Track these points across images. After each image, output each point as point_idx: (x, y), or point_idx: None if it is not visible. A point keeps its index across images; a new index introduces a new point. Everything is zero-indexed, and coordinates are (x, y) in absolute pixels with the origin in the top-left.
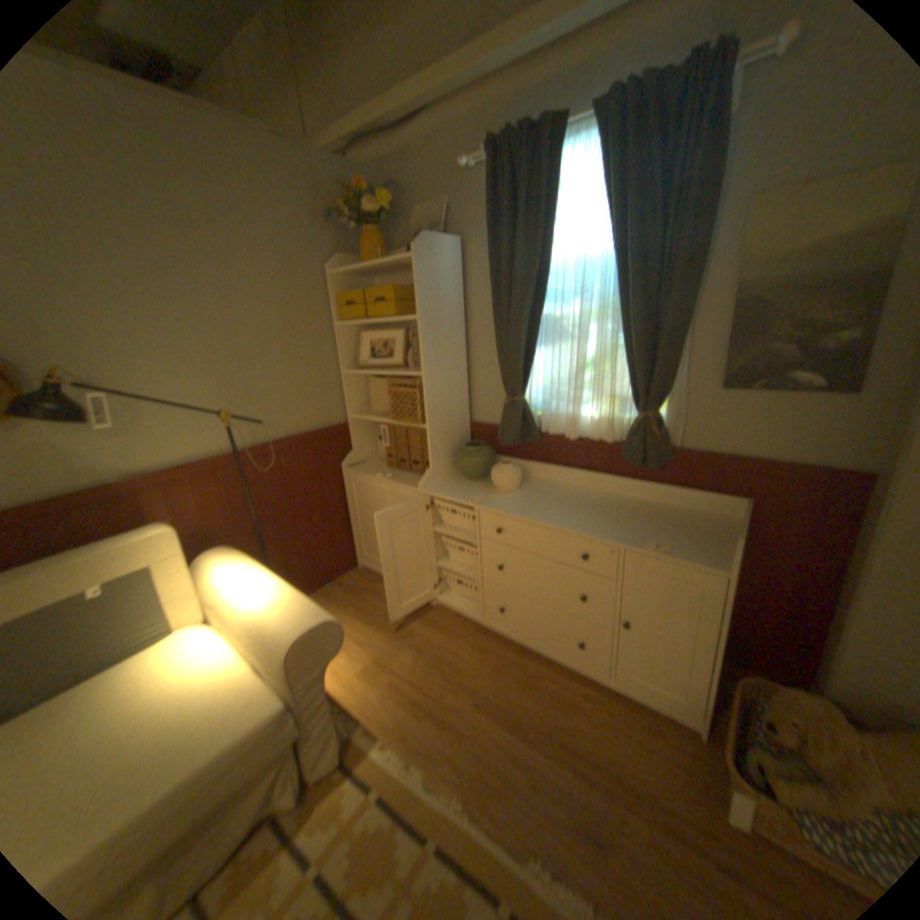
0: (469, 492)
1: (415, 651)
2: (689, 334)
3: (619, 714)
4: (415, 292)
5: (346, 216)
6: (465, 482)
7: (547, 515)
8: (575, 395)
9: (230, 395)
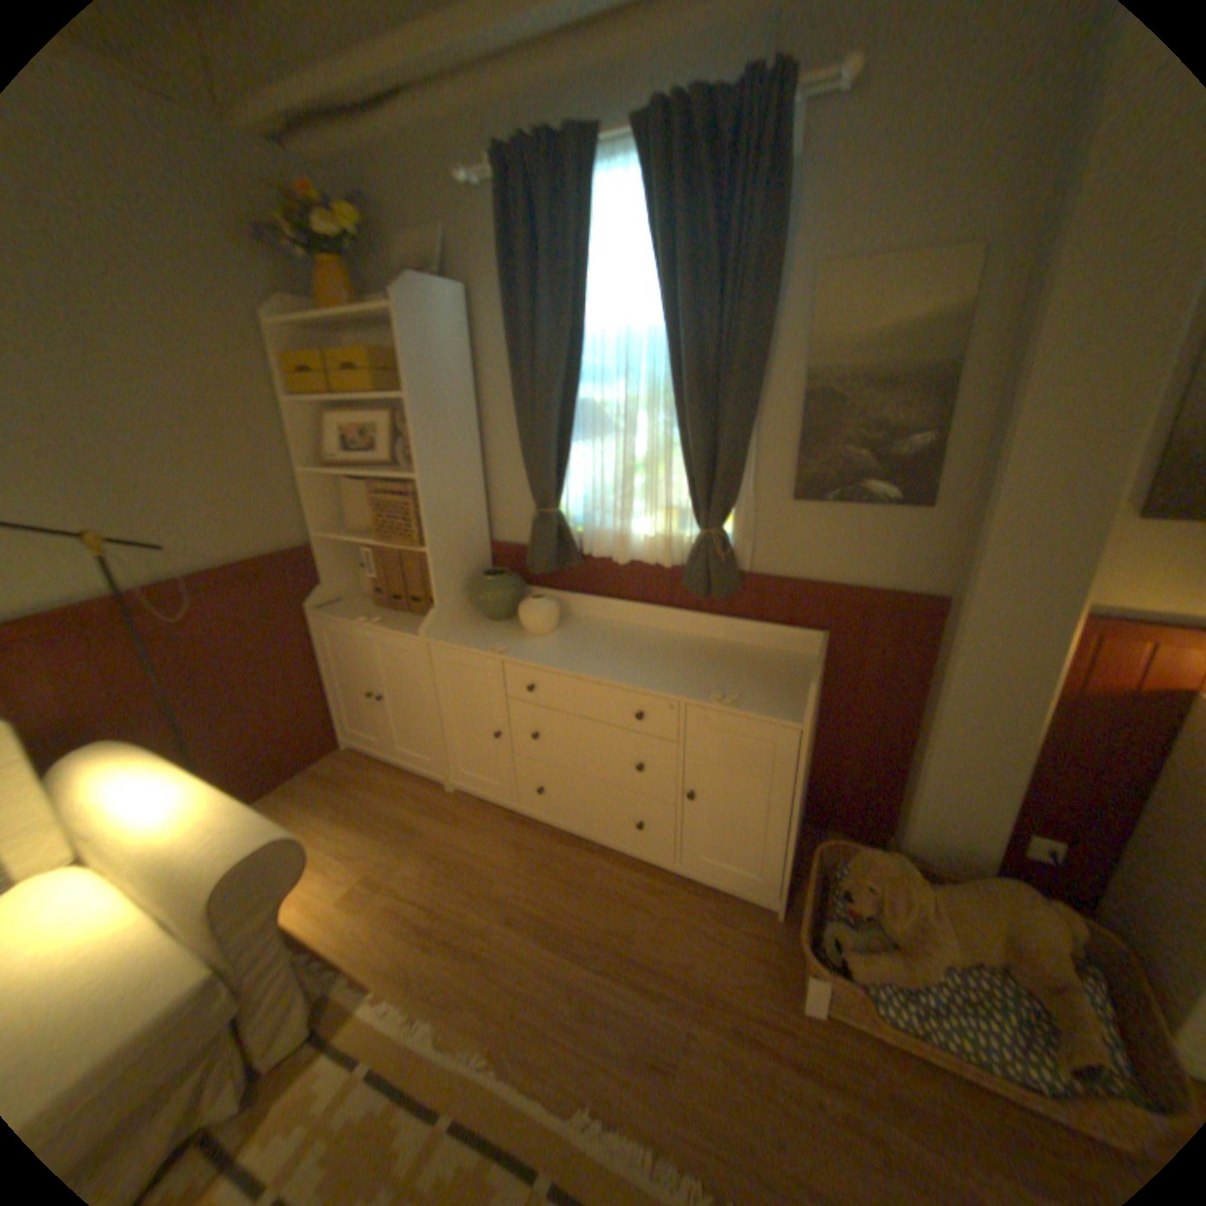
0: (489, 639)
1: (423, 860)
2: (754, 432)
3: (685, 904)
4: (399, 359)
5: (286, 238)
6: (484, 625)
7: (591, 665)
8: (622, 508)
9: (99, 508)
